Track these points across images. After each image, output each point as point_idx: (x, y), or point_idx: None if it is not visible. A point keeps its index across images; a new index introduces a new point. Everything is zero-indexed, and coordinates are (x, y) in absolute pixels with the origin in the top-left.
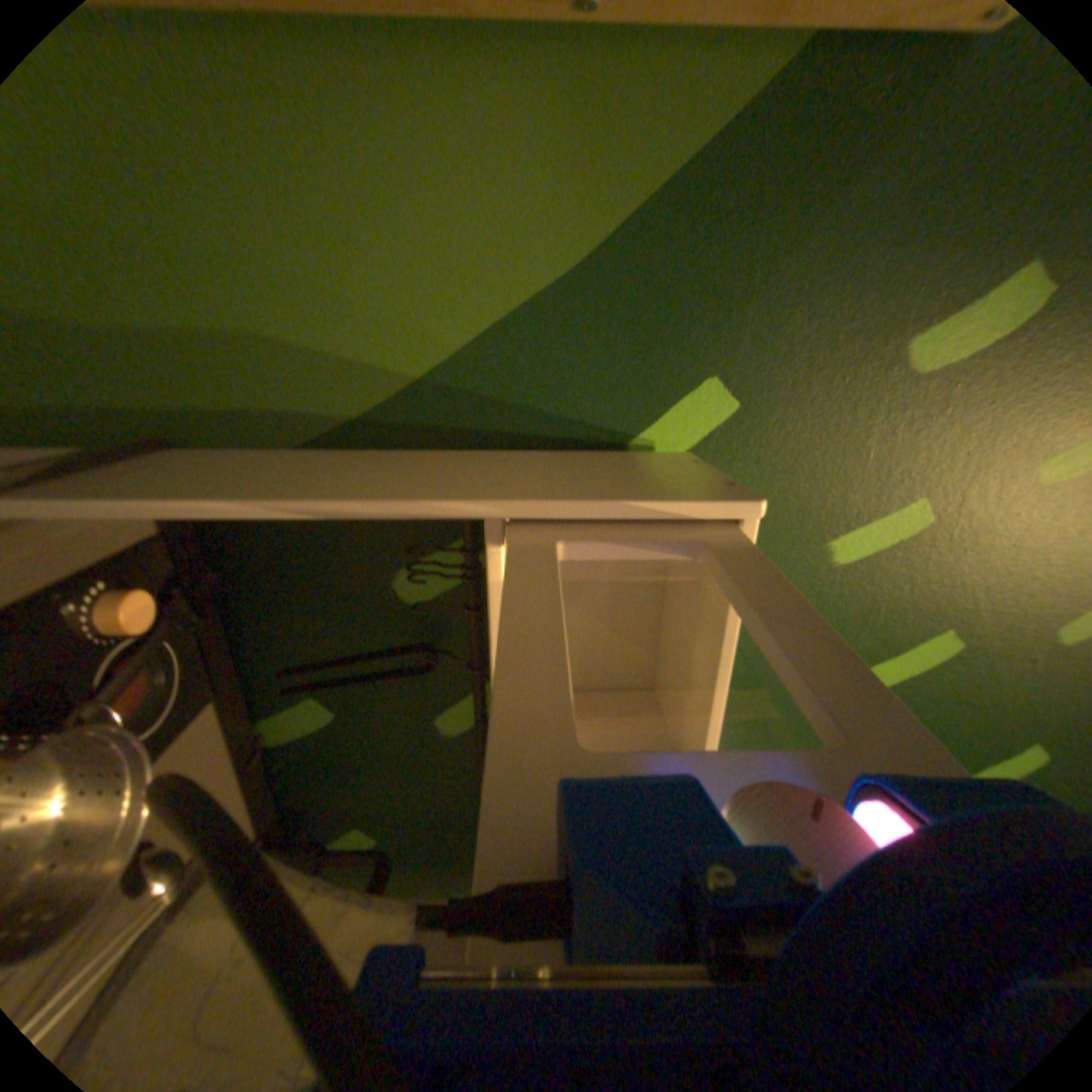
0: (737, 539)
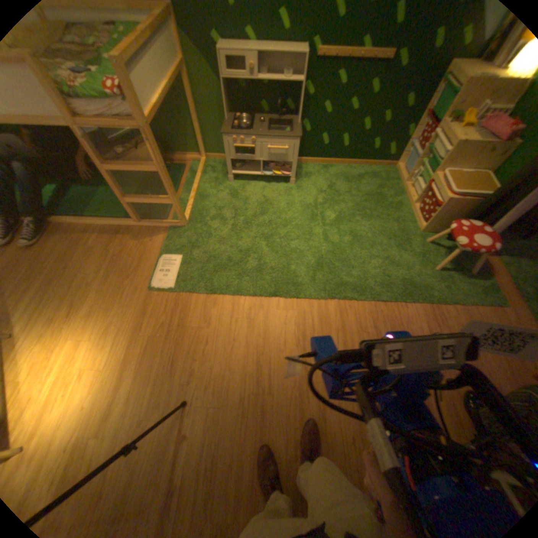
0: (220, 51)
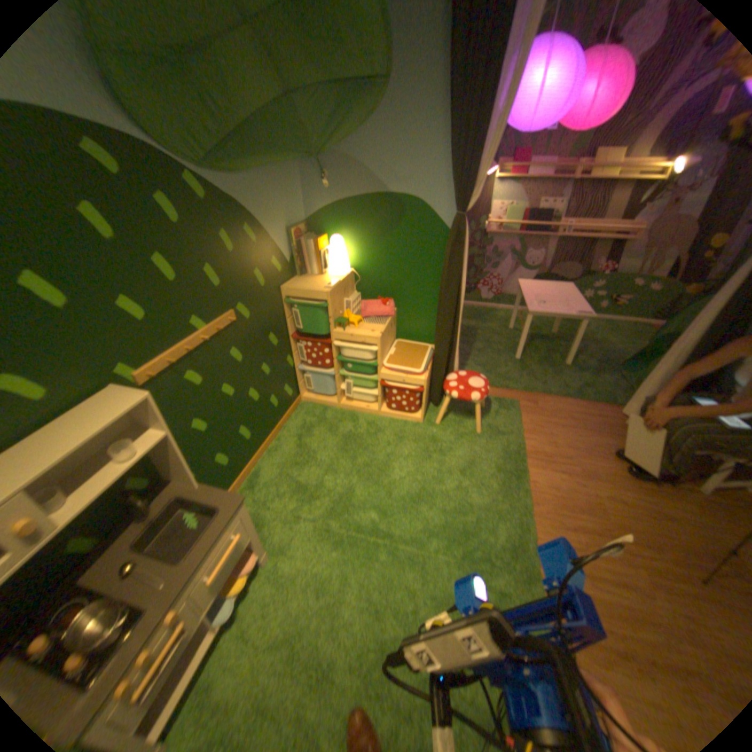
0: None
